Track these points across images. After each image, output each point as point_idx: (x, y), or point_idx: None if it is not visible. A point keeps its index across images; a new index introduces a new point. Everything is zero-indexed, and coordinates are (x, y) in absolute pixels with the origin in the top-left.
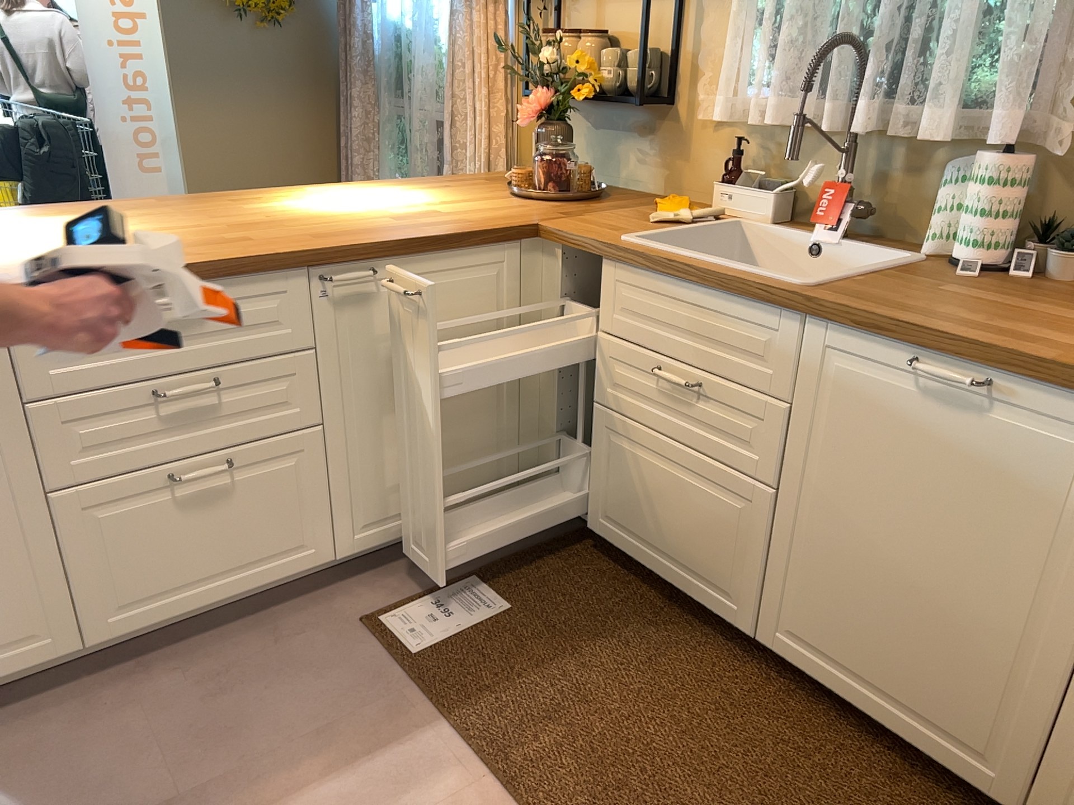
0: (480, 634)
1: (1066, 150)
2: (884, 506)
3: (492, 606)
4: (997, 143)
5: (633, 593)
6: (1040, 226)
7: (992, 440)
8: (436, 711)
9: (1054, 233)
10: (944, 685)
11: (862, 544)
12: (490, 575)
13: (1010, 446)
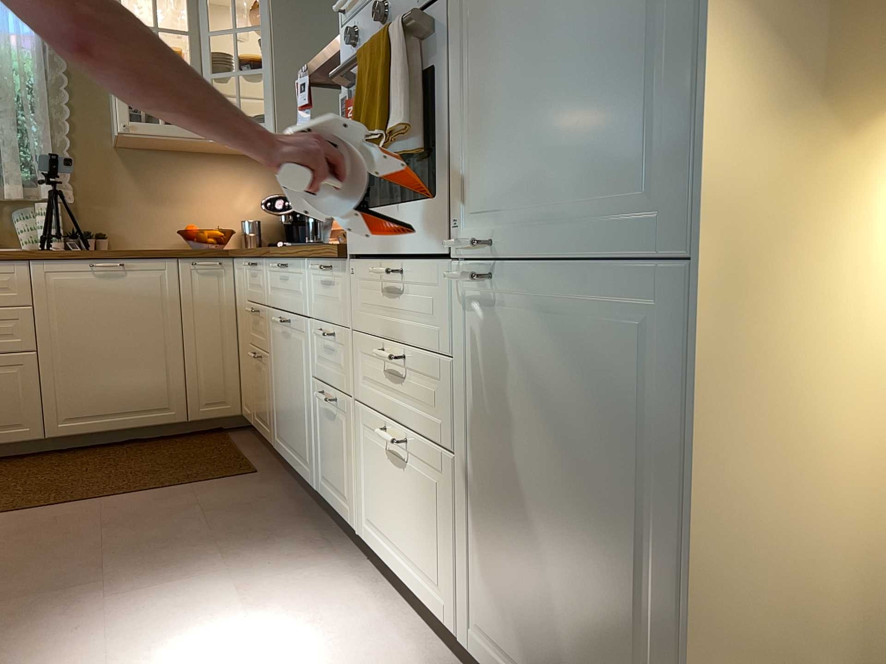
0: None
1: (74, 199)
2: (95, 329)
3: None
4: (41, 199)
5: None
6: (68, 233)
7: (129, 284)
8: None
9: (77, 234)
10: (144, 390)
11: (90, 352)
12: None
13: (136, 284)
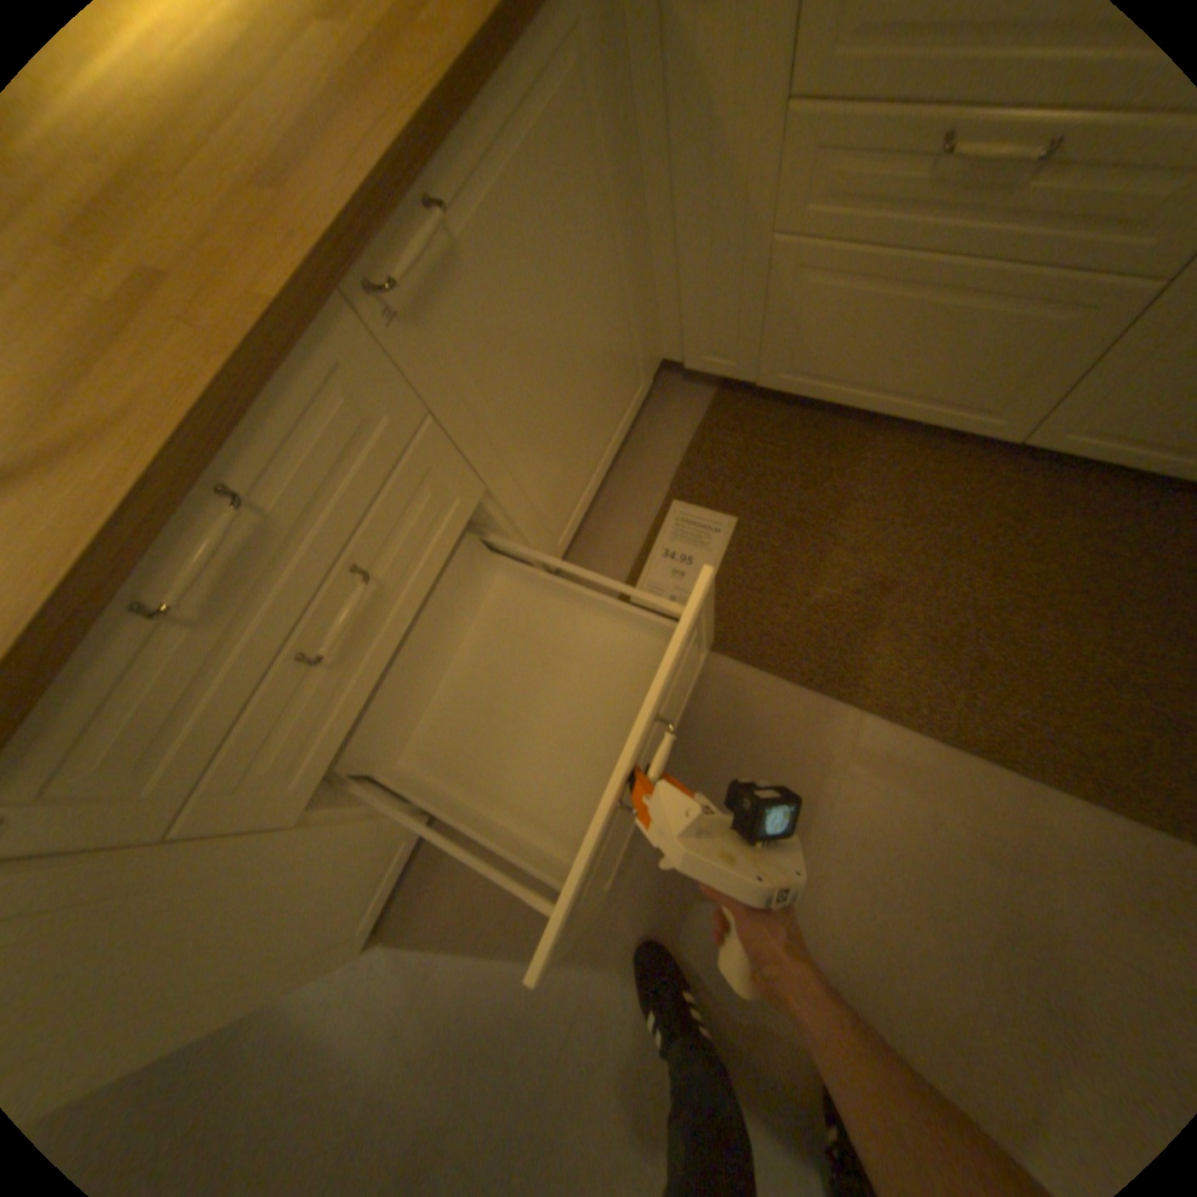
0: (734, 566)
1: None
2: None
3: (719, 527)
4: None
5: (834, 433)
6: None
7: None
8: (765, 673)
9: None
10: None
11: None
12: (685, 490)
13: None
